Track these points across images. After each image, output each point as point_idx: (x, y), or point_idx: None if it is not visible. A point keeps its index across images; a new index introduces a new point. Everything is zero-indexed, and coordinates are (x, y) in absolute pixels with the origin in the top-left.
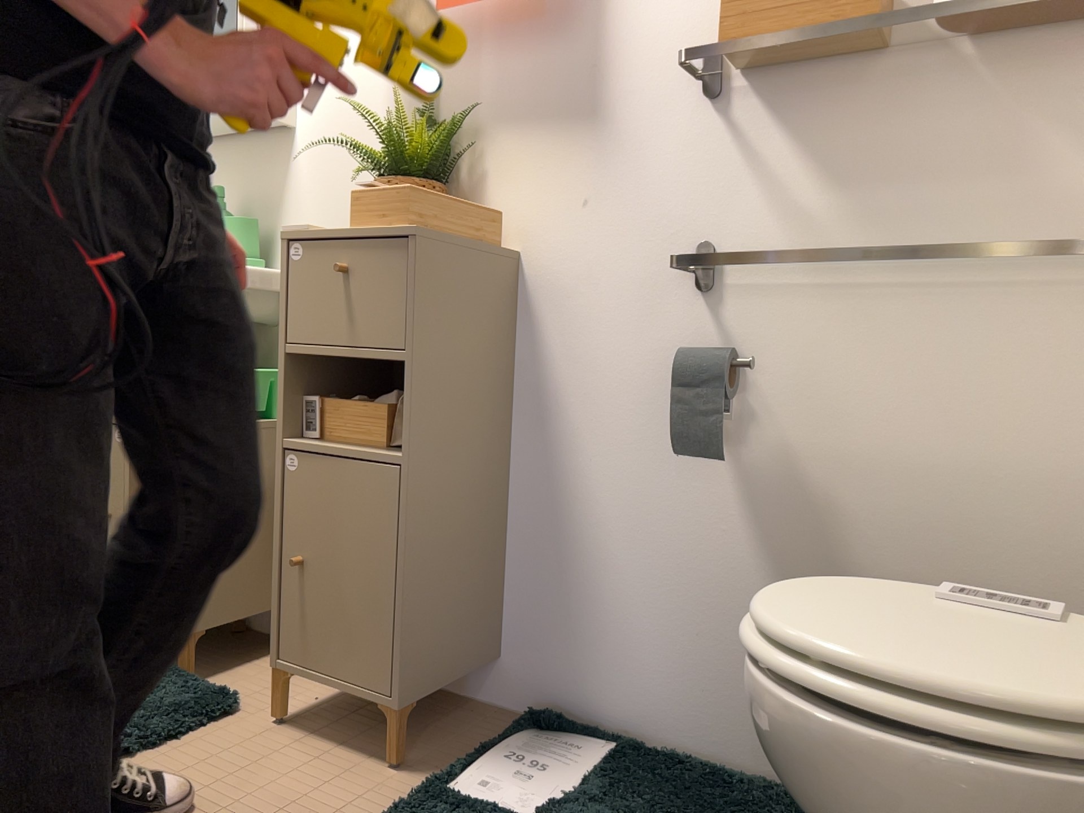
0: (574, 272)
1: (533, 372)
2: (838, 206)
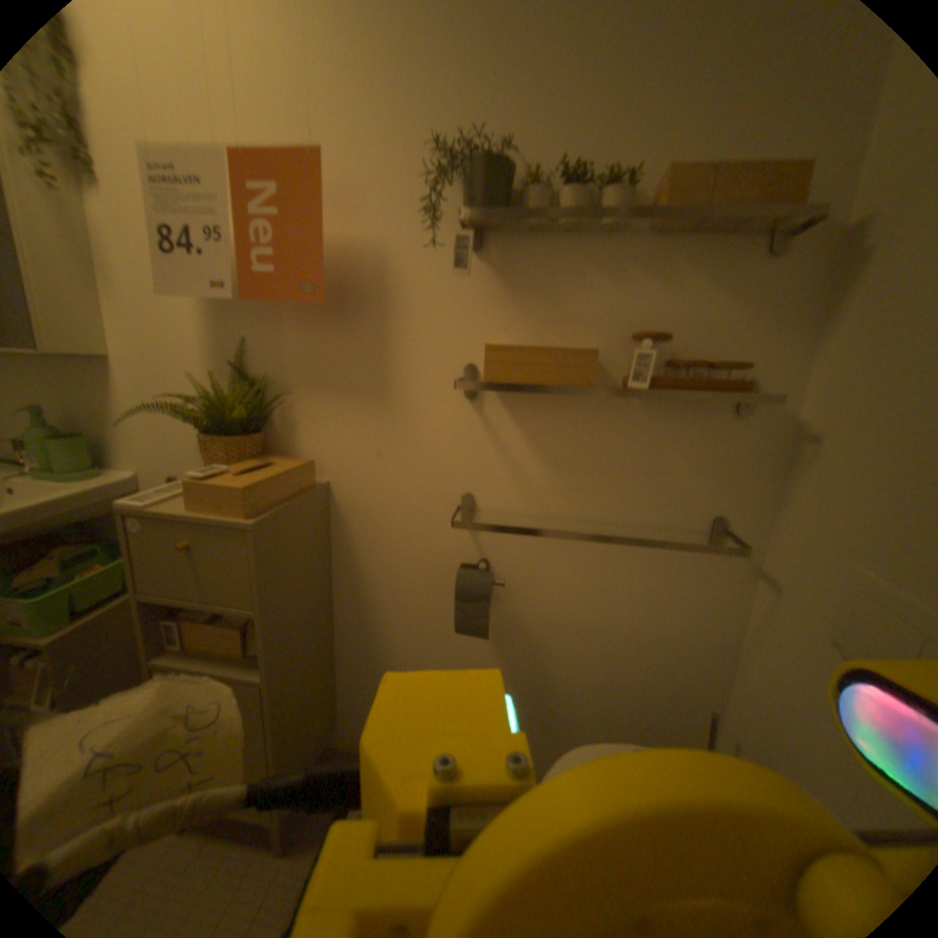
0: (374, 501)
1: (347, 564)
2: (558, 482)
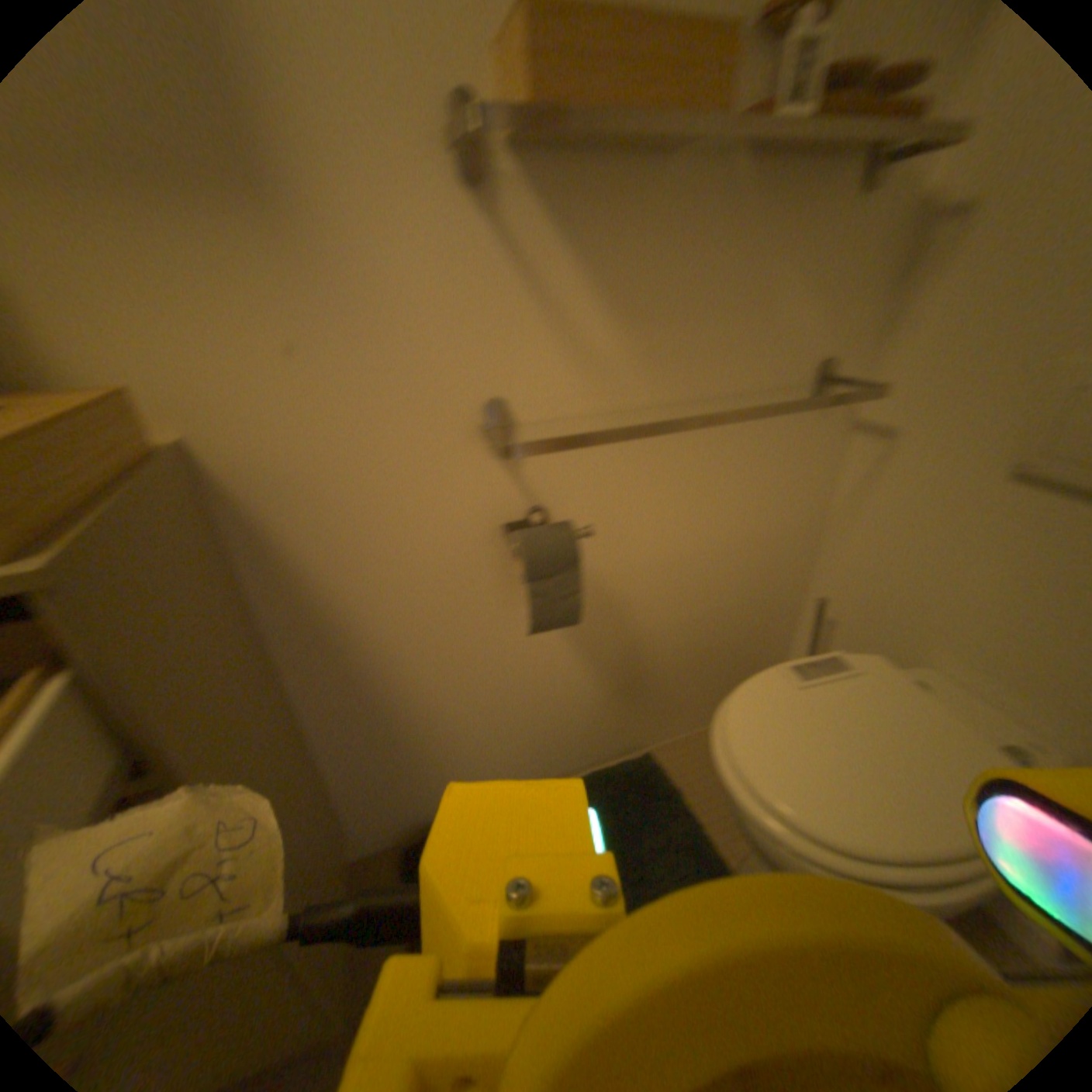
0: (316, 455)
1: (293, 593)
2: (644, 342)
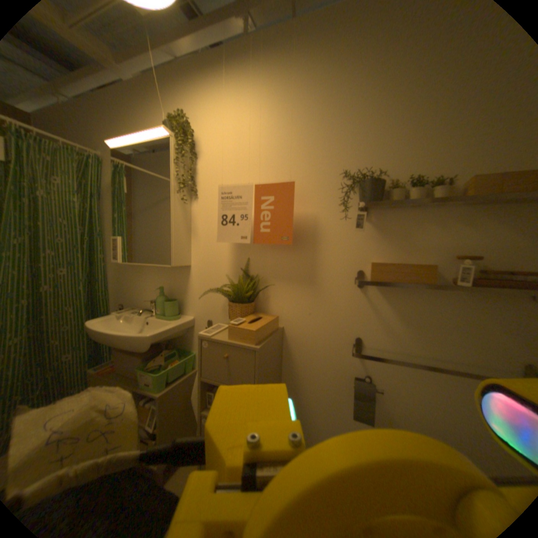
0: (306, 337)
1: (289, 370)
2: (414, 334)
